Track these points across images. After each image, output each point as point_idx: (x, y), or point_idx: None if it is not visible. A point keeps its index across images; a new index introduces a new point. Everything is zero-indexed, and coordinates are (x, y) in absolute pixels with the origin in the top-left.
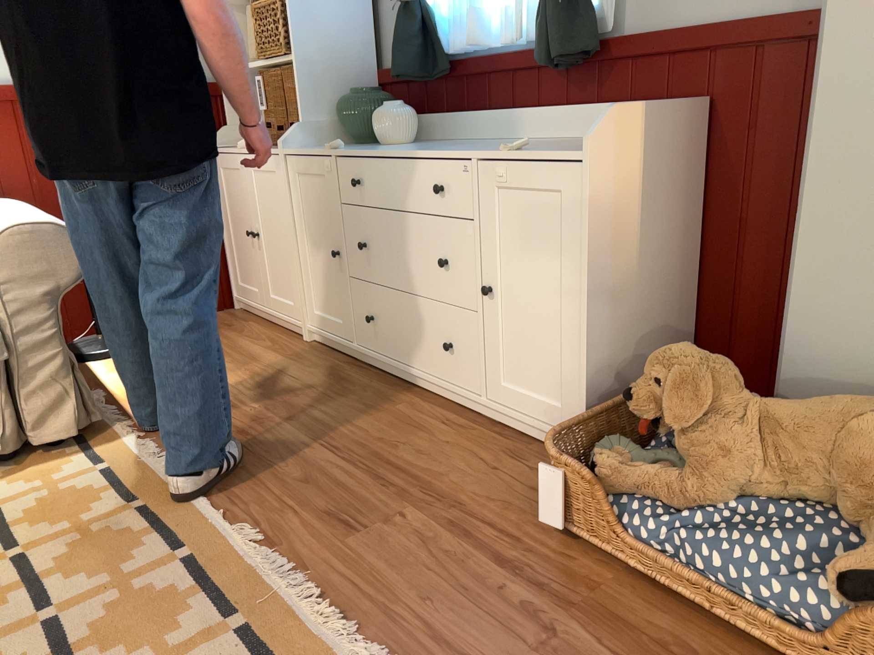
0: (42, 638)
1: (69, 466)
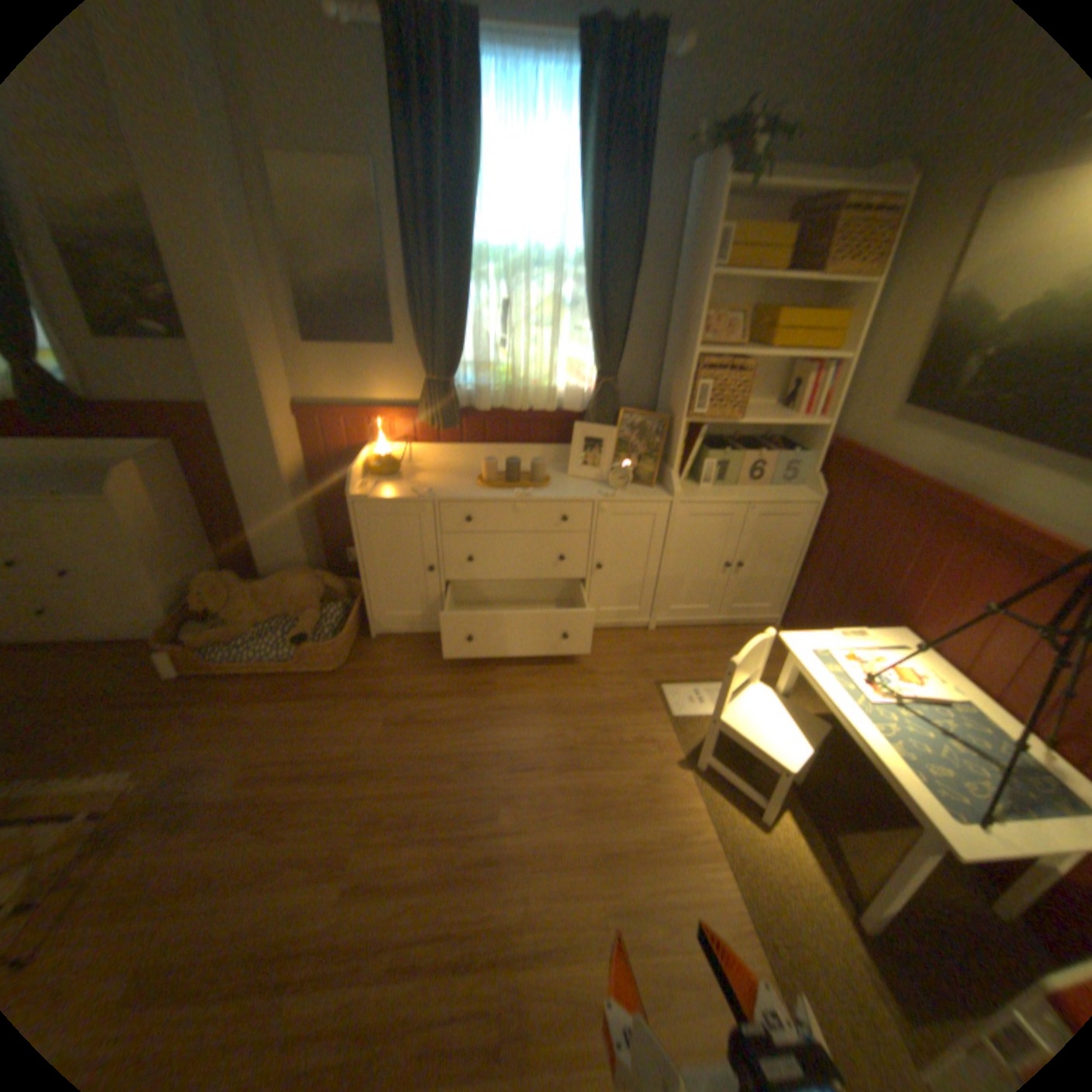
0: None
1: None
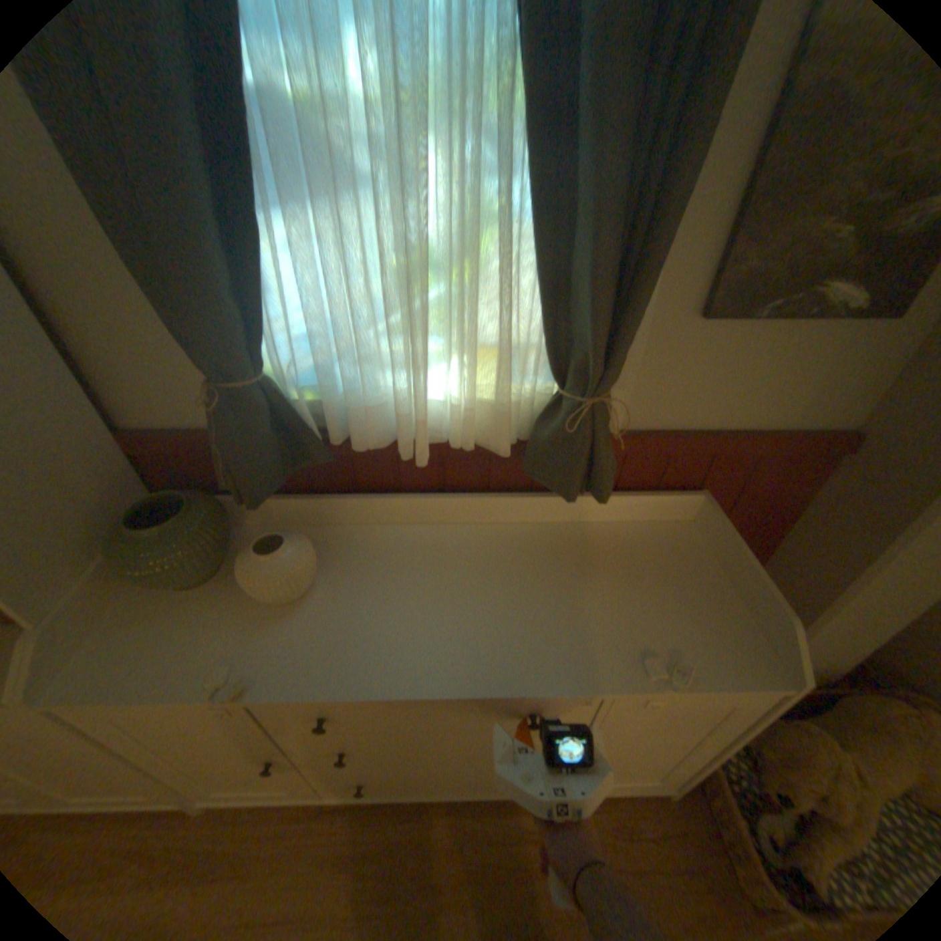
0: None
1: None
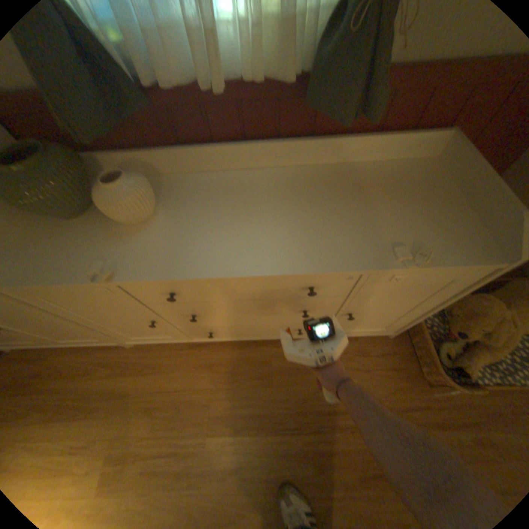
0: None
1: None
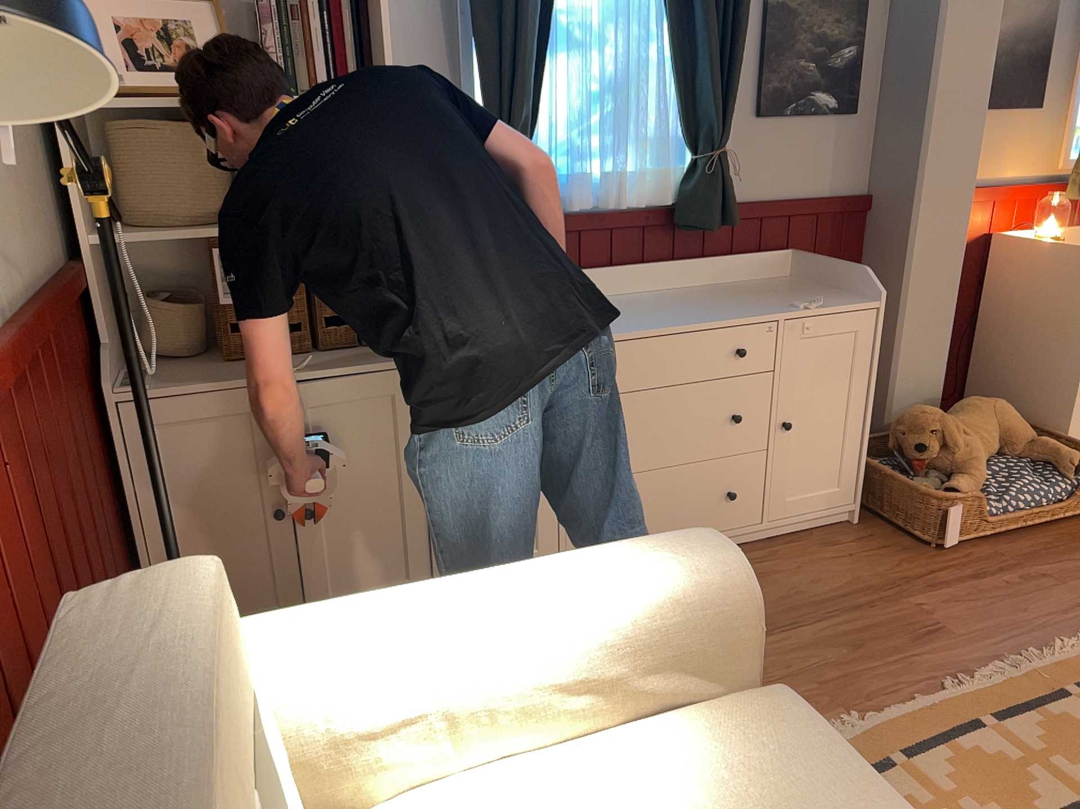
0: None
1: None
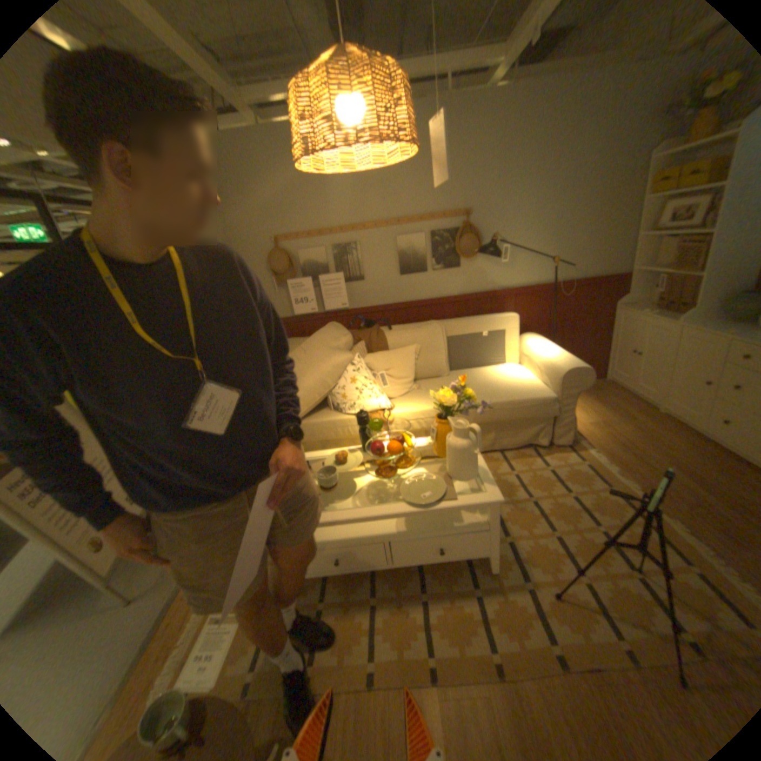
0: (606, 539)
1: (571, 459)
